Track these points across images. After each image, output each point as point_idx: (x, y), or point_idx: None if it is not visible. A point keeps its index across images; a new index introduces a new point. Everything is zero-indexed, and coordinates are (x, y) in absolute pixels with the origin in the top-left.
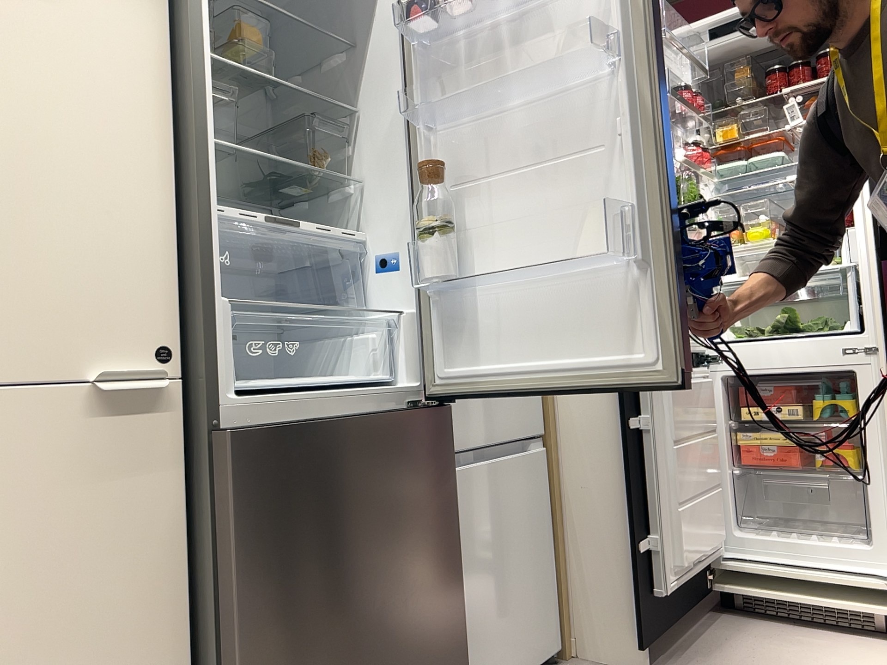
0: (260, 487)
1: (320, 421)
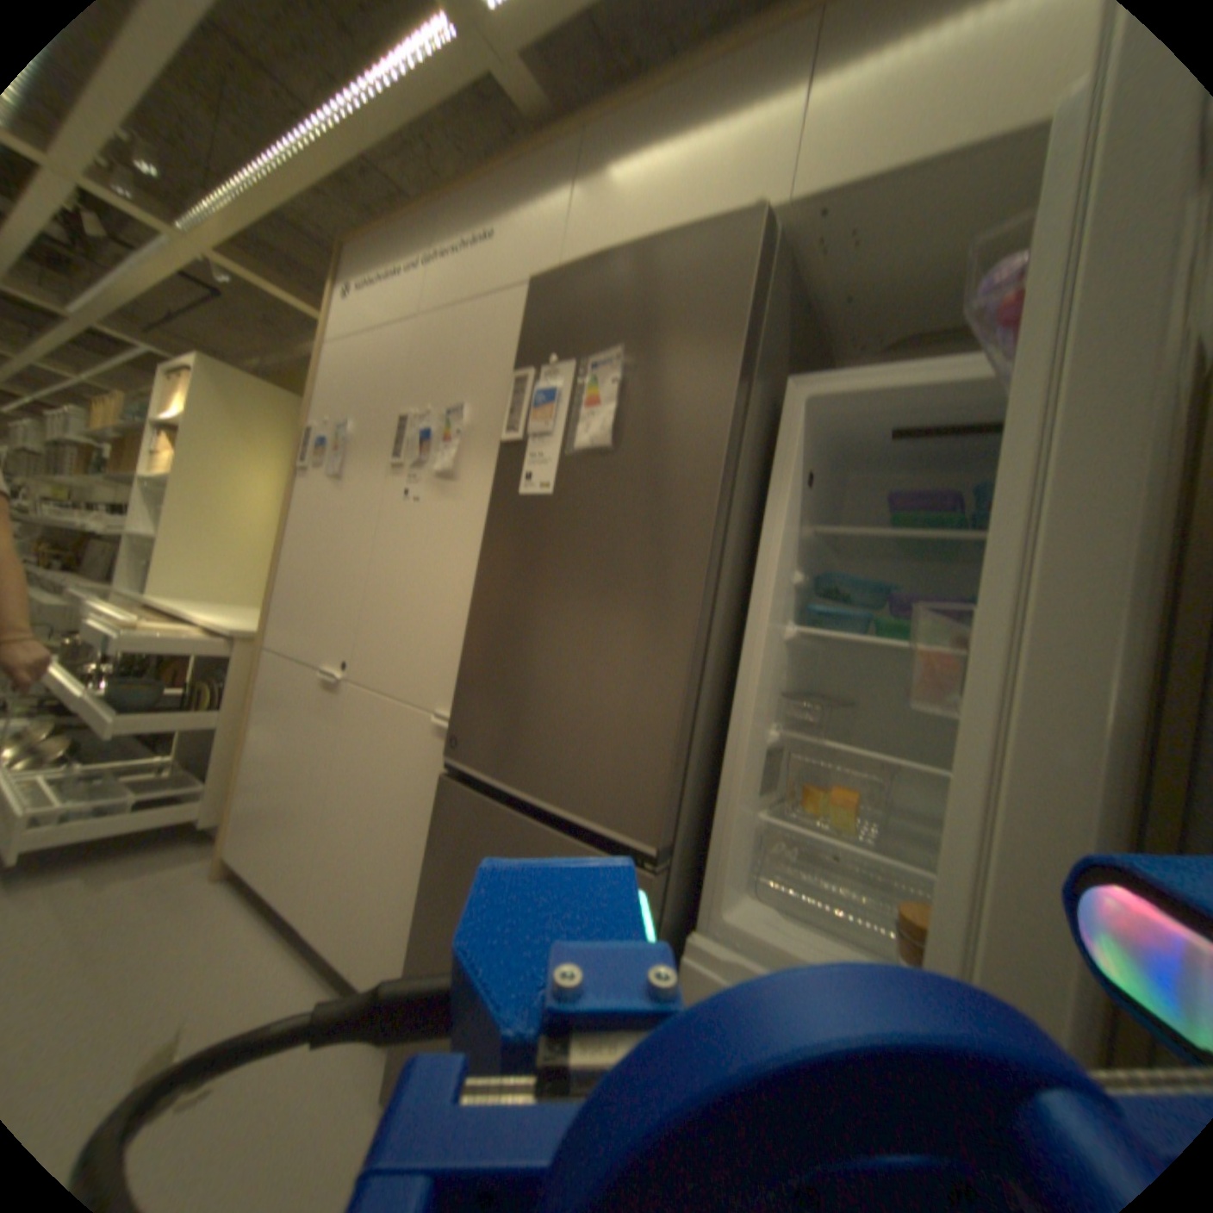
0: (447, 823)
1: (520, 803)
